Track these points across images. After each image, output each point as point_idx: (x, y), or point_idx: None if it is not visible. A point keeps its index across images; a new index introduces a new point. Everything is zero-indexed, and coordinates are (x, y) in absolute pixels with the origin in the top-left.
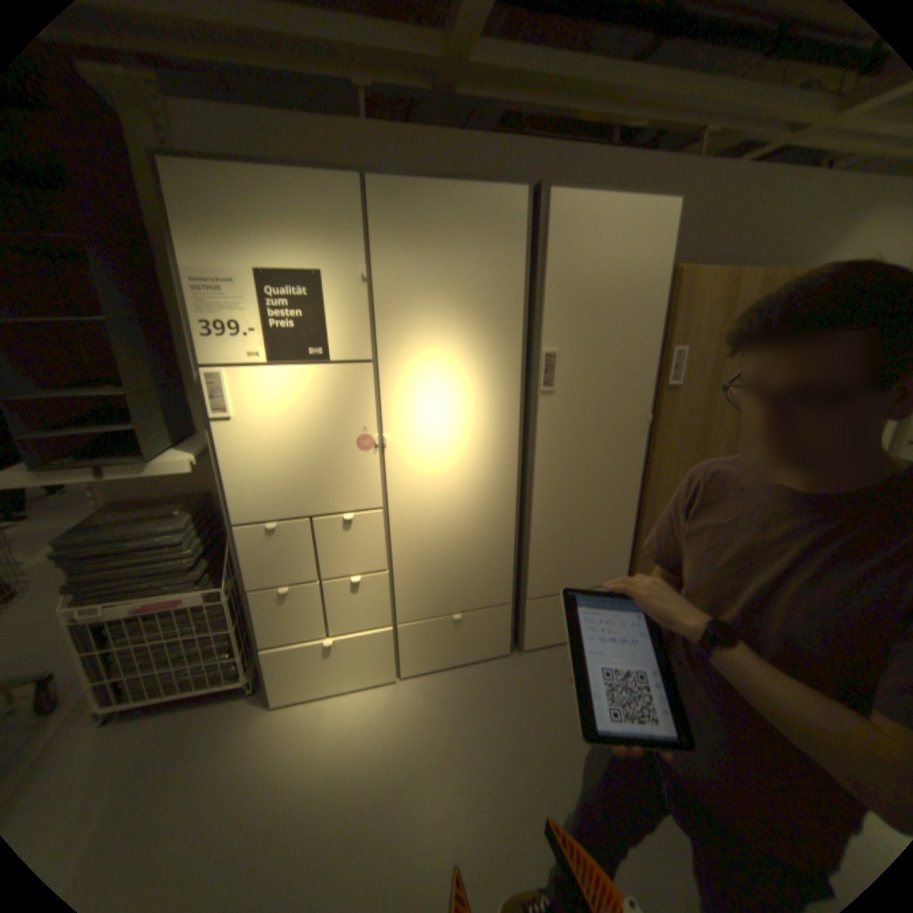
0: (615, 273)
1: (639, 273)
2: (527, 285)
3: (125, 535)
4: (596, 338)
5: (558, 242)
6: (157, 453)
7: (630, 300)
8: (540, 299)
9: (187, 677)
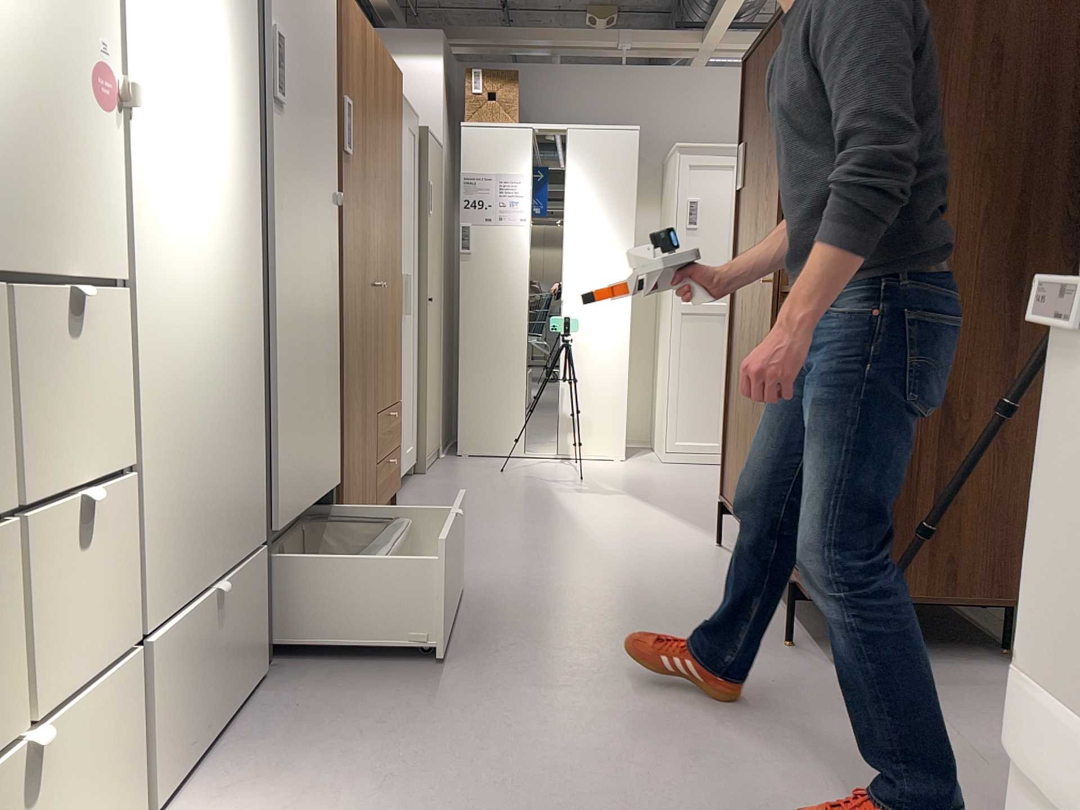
0: None
1: None
2: None
3: None
4: (302, 38)
5: None
6: None
7: None
8: None
9: None
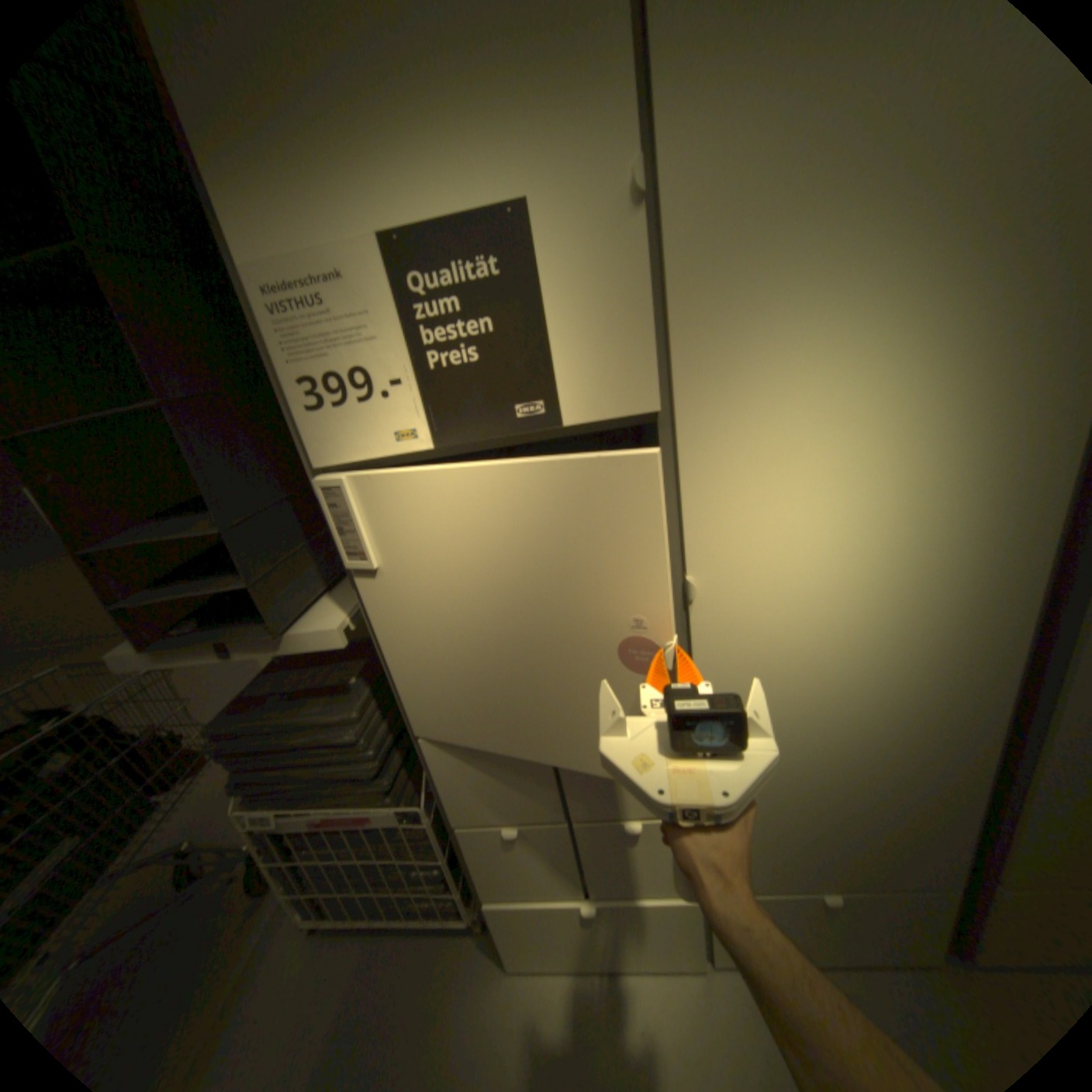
0: None
1: None
2: None
3: (284, 726)
4: None
5: None
6: (298, 614)
7: None
8: None
9: (393, 907)
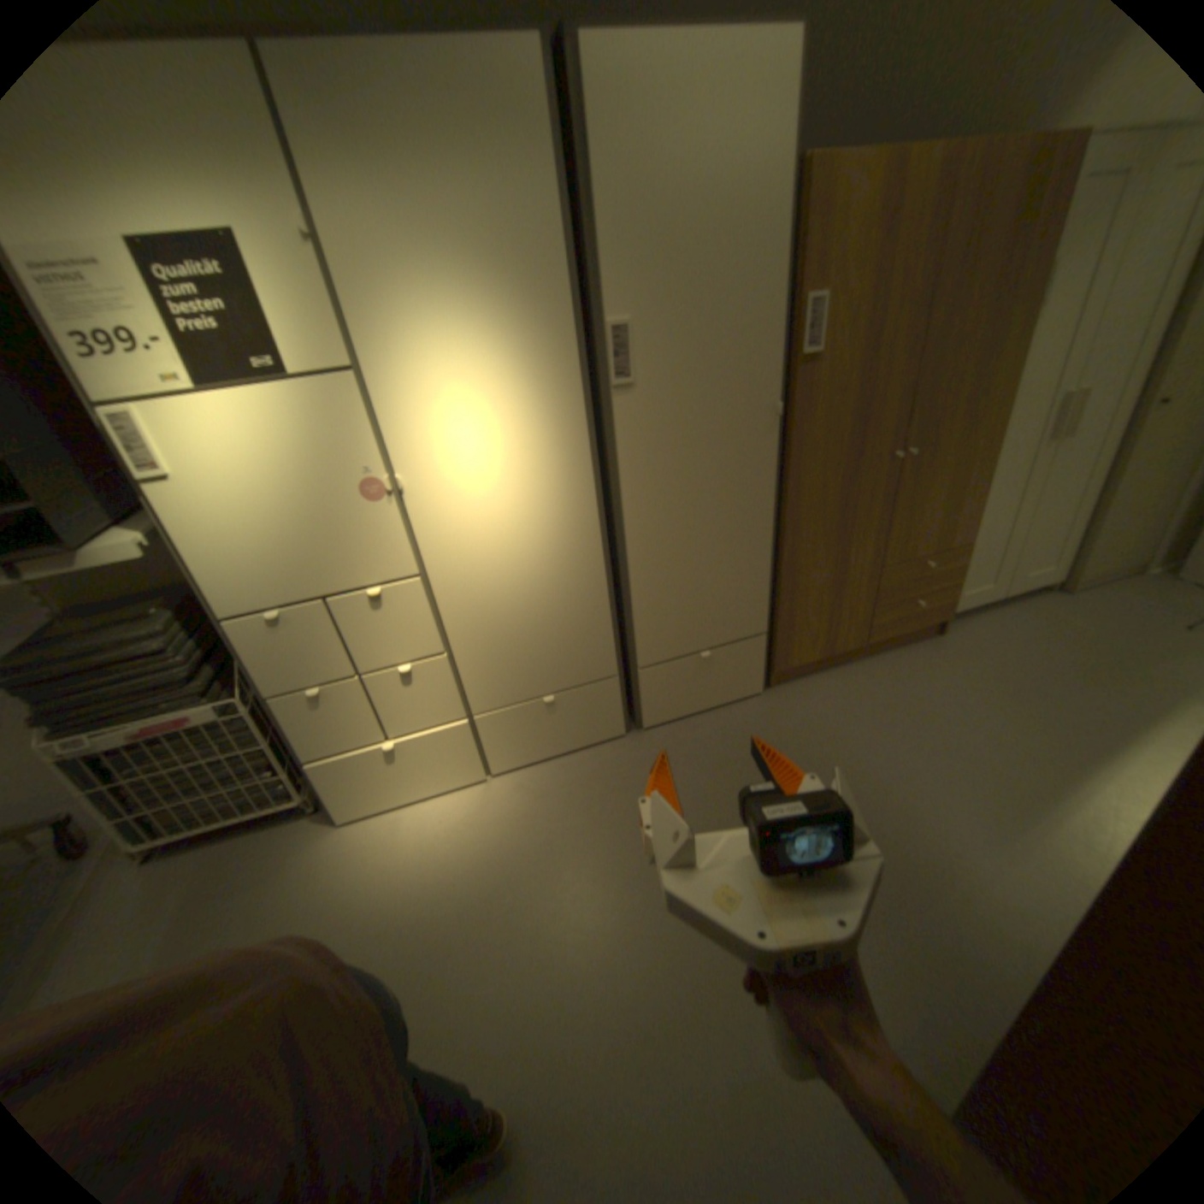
0: (703, 179)
1: (742, 176)
2: (568, 218)
3: (85, 649)
4: (685, 293)
5: (603, 135)
6: (87, 537)
7: (732, 223)
8: (590, 239)
9: (225, 803)
